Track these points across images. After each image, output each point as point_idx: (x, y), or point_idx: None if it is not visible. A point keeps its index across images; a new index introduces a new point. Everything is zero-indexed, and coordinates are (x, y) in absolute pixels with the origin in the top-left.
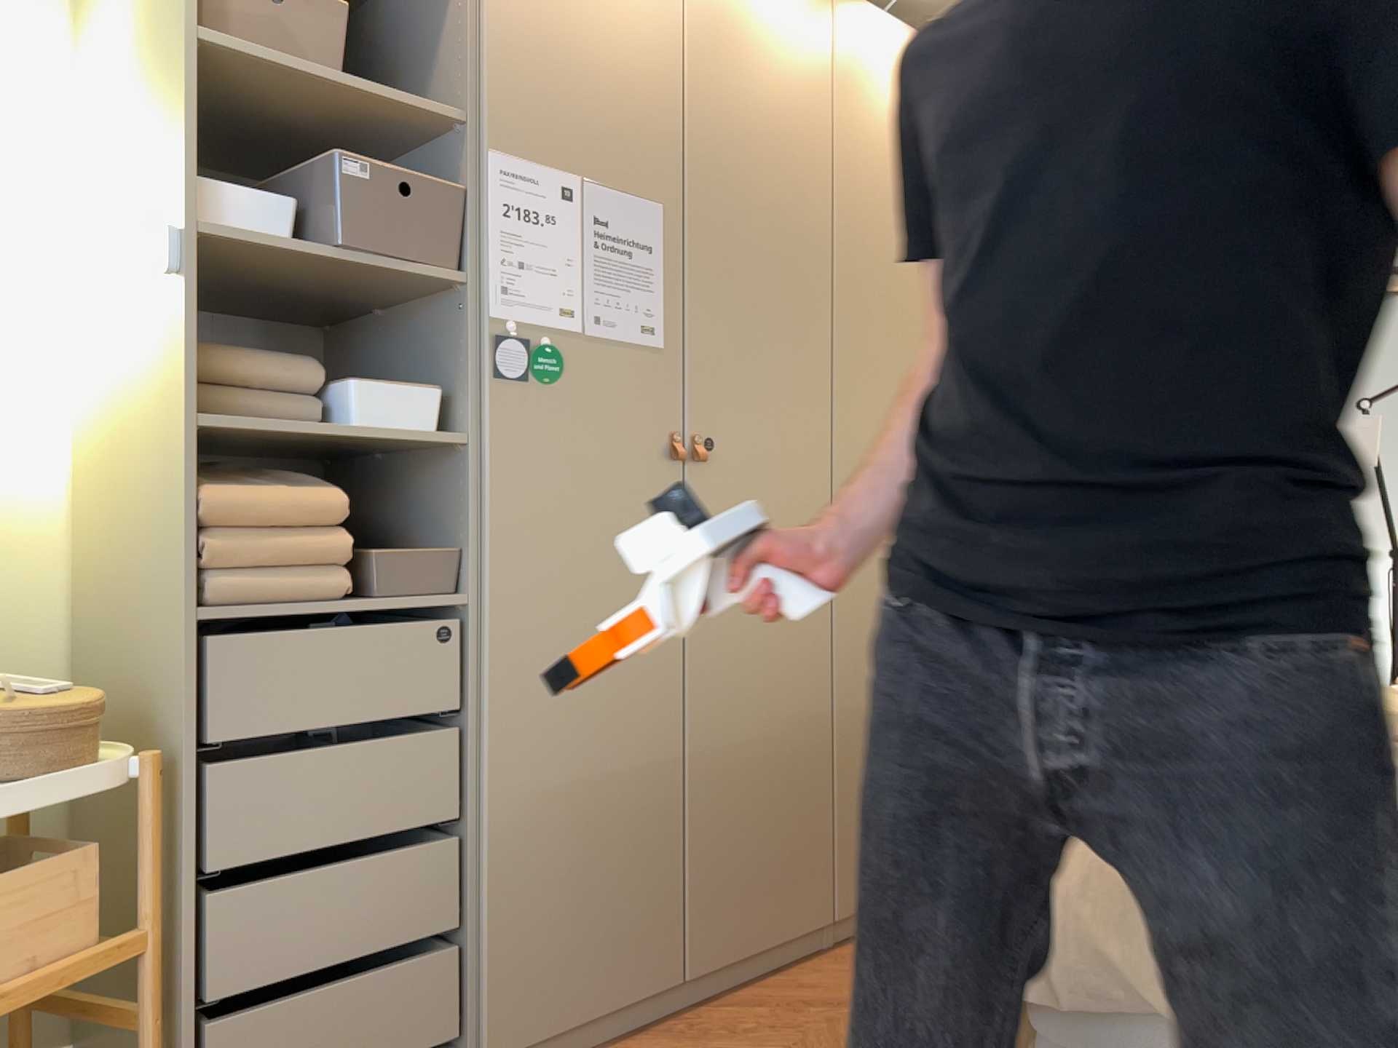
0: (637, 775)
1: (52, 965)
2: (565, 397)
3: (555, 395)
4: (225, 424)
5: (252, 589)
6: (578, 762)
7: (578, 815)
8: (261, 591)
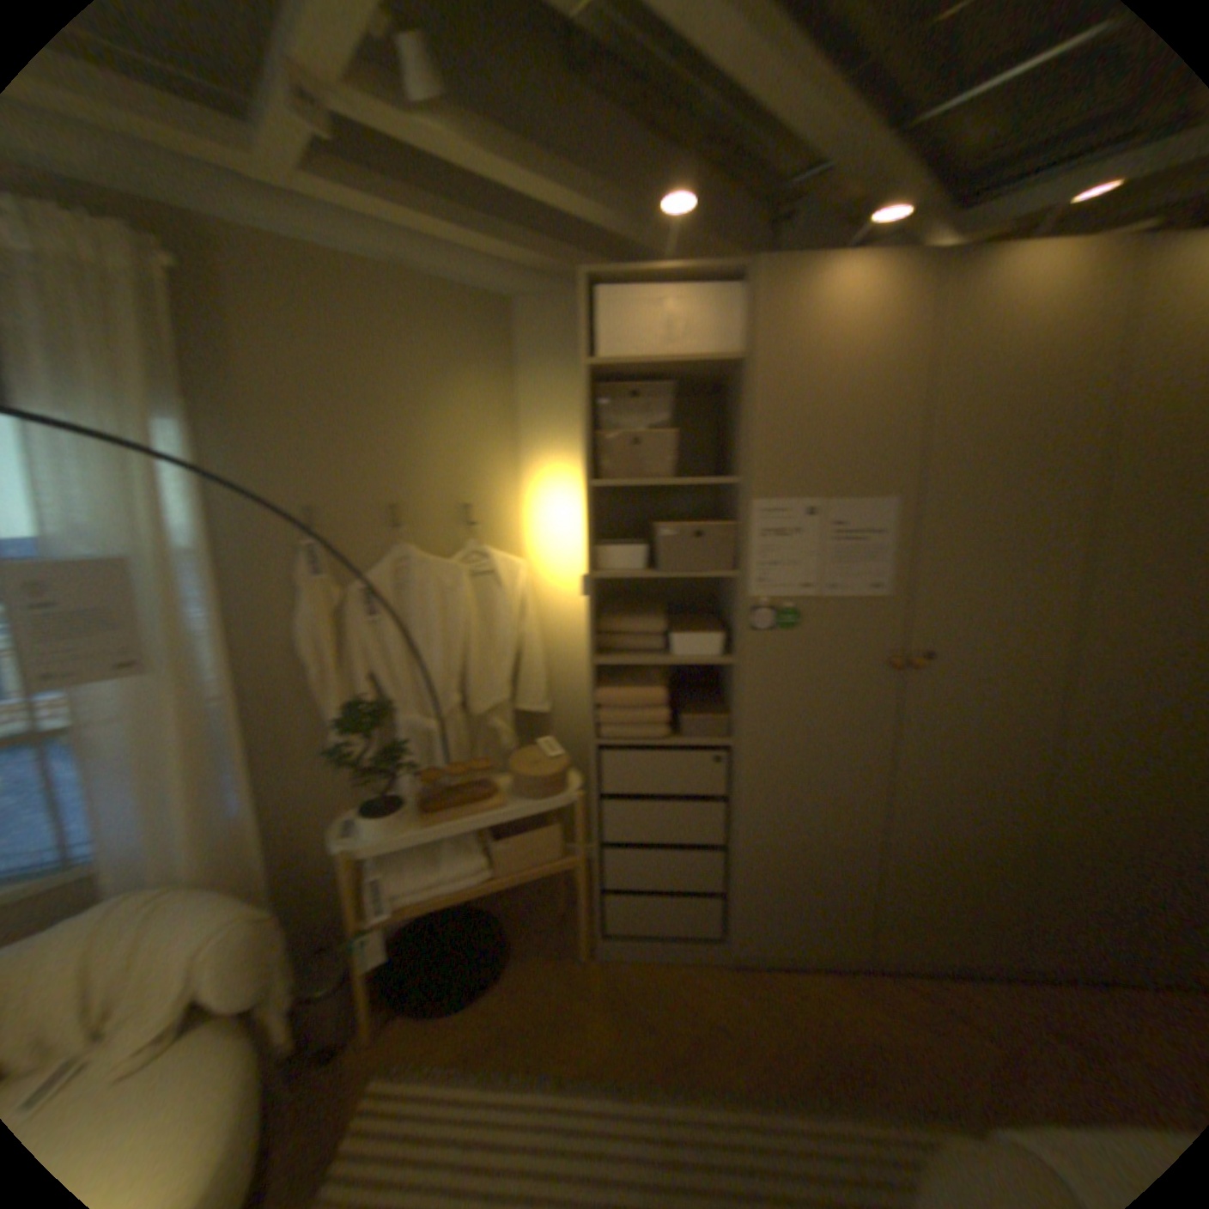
0: (848, 848)
1: (548, 864)
2: (805, 637)
3: (798, 636)
4: (612, 661)
5: (623, 733)
6: (804, 834)
7: (802, 860)
8: (628, 734)
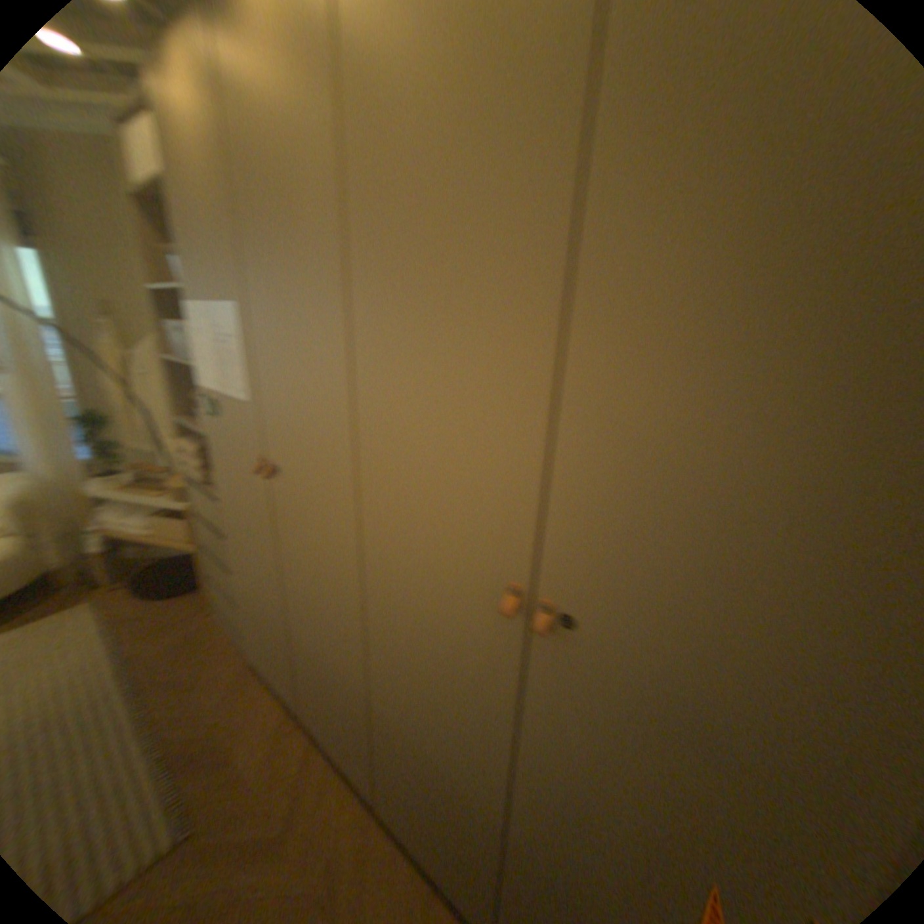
0: (267, 618)
1: (175, 545)
2: (218, 428)
3: (215, 427)
4: (174, 421)
5: (184, 474)
6: (248, 592)
7: (251, 611)
8: (186, 476)
